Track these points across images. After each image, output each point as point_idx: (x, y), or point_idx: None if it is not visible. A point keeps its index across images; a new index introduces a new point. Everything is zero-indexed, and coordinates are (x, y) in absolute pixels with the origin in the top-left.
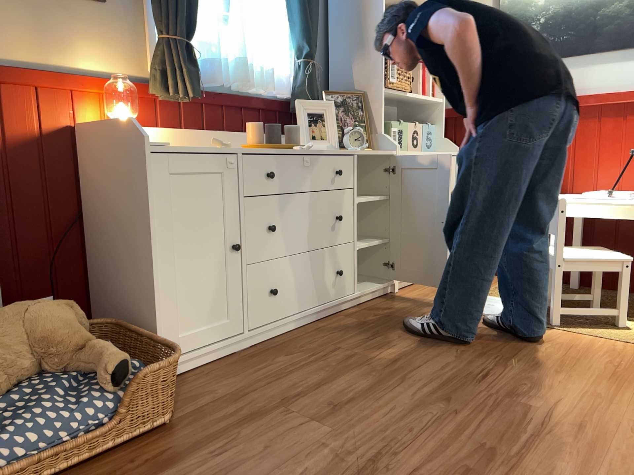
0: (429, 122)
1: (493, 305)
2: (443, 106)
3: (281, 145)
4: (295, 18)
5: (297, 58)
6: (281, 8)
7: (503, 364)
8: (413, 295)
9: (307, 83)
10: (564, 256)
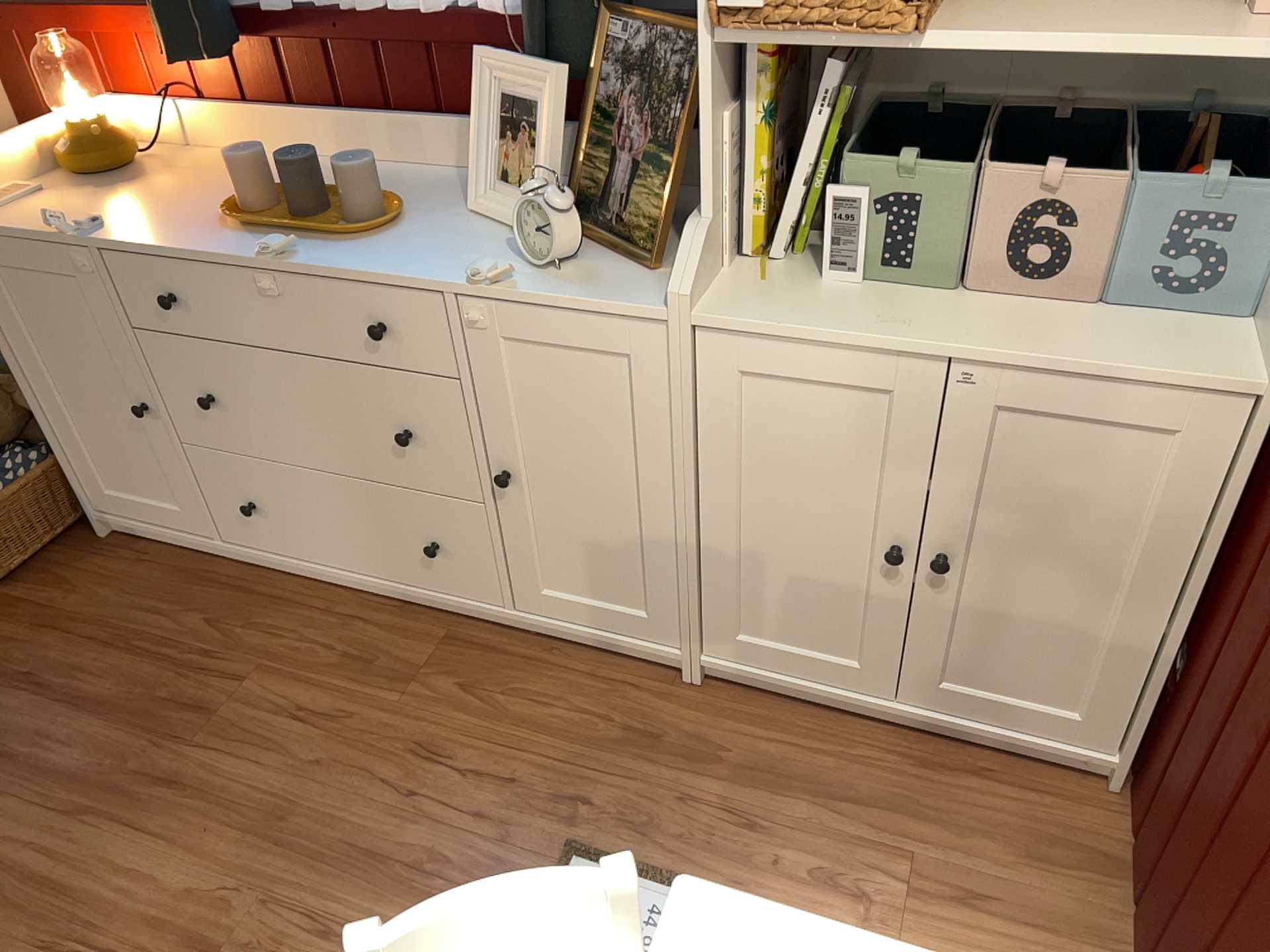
0: None
1: None
2: None
3: (264, 223)
4: None
5: None
6: None
7: None
8: (686, 727)
9: None
10: None
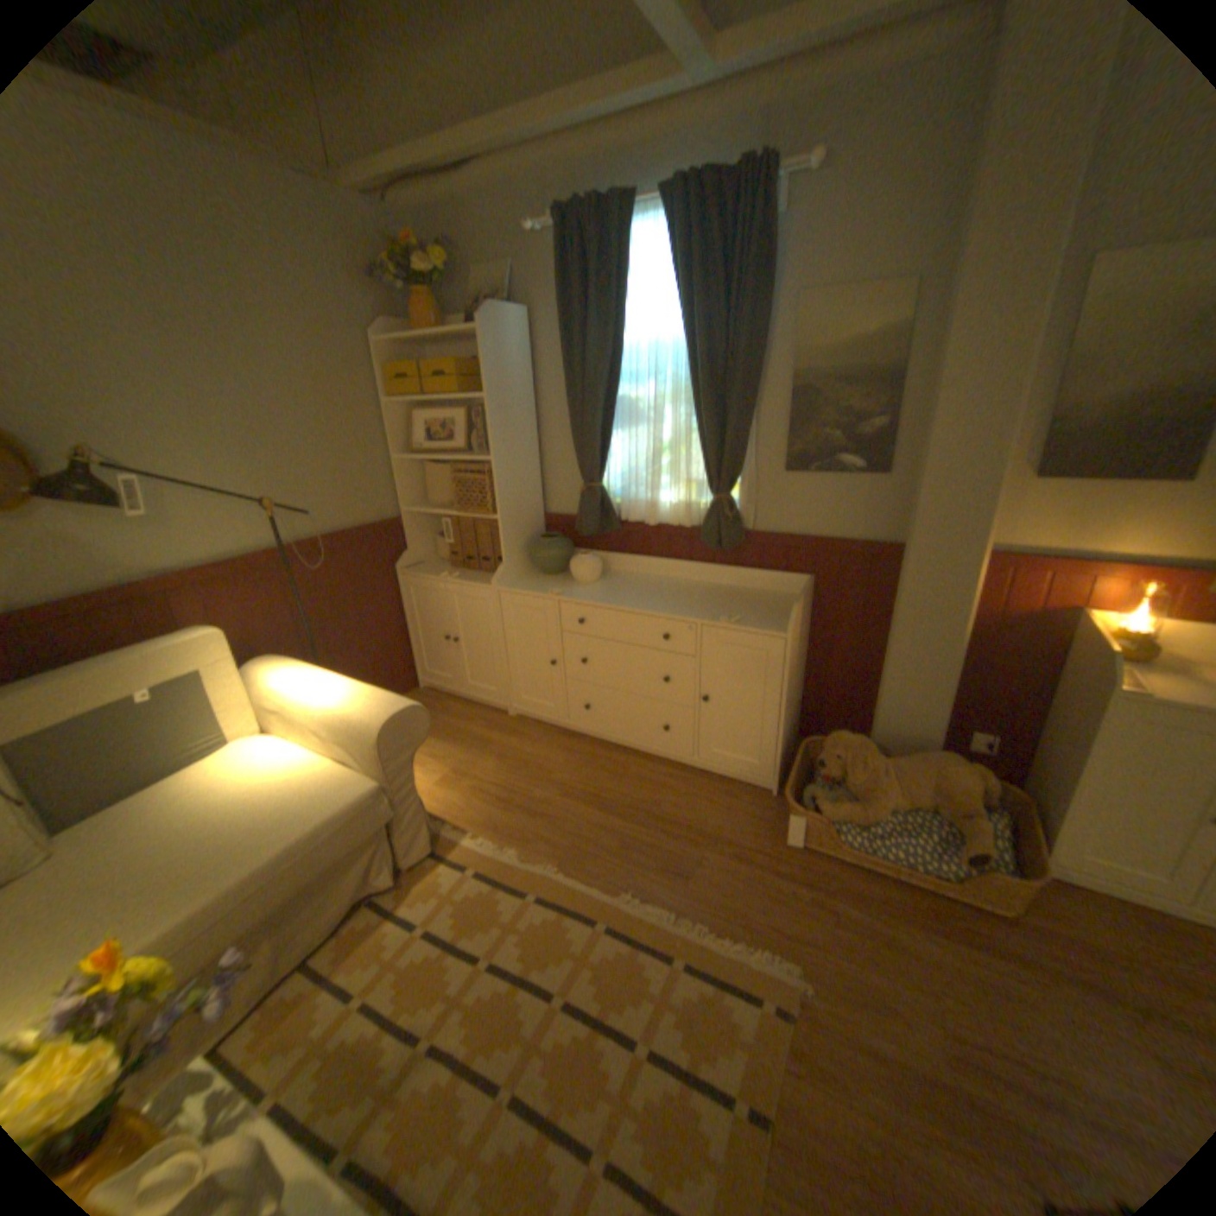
0: None
1: None
2: None
3: None
4: None
5: None
6: None
7: None
8: None
9: None
10: None
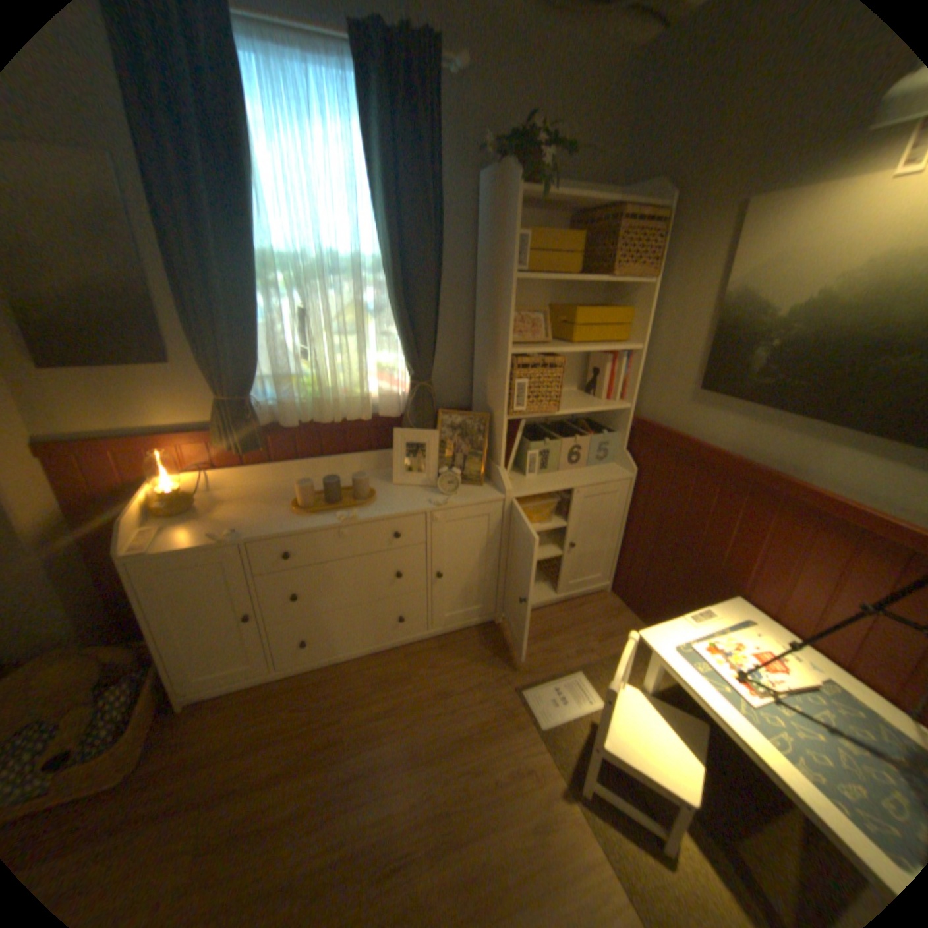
0: (613, 426)
1: (566, 706)
2: (630, 413)
3: (326, 510)
4: (399, 336)
5: (408, 376)
6: (387, 322)
7: (439, 858)
8: (508, 638)
9: (412, 408)
10: (613, 743)
